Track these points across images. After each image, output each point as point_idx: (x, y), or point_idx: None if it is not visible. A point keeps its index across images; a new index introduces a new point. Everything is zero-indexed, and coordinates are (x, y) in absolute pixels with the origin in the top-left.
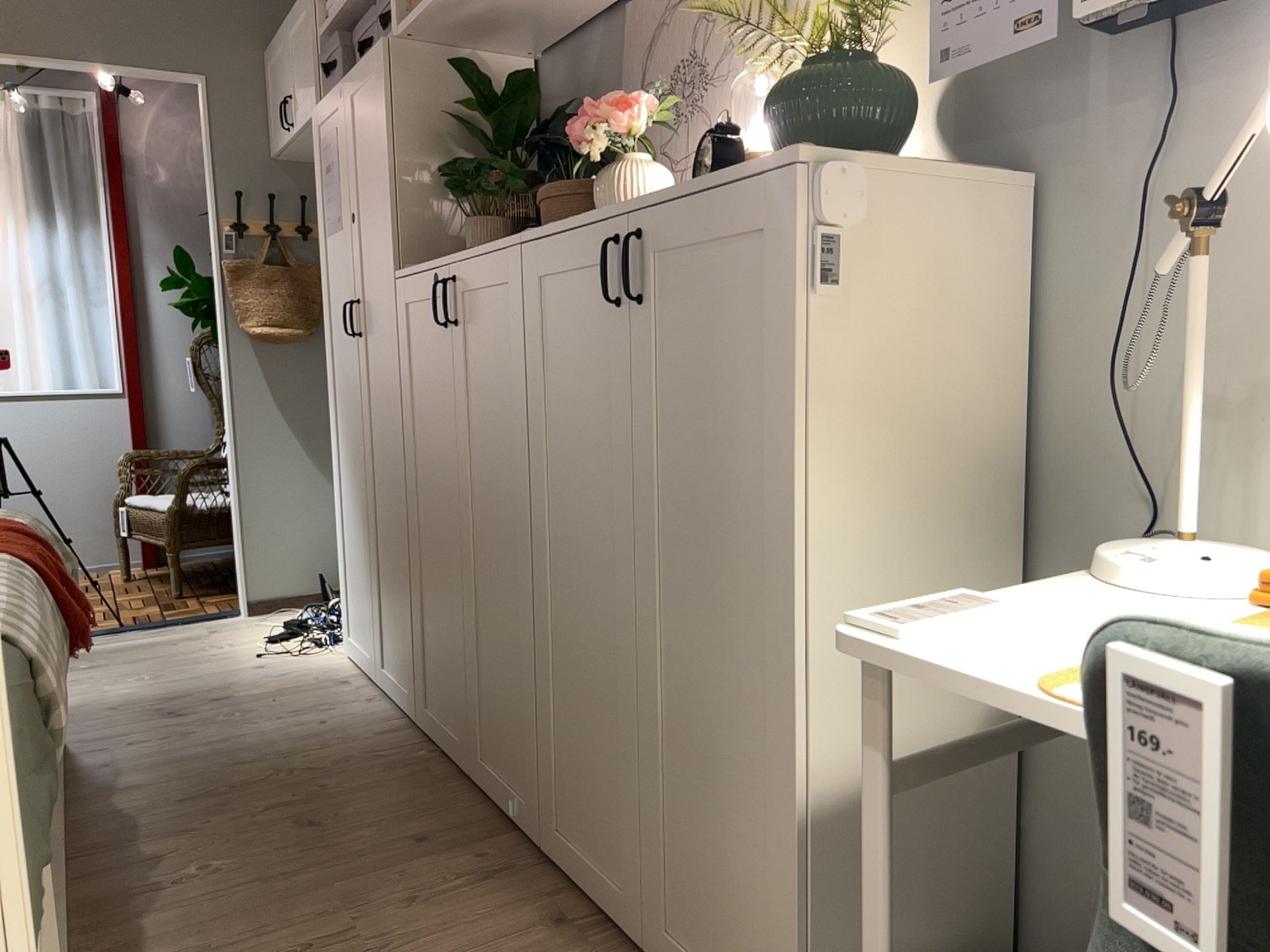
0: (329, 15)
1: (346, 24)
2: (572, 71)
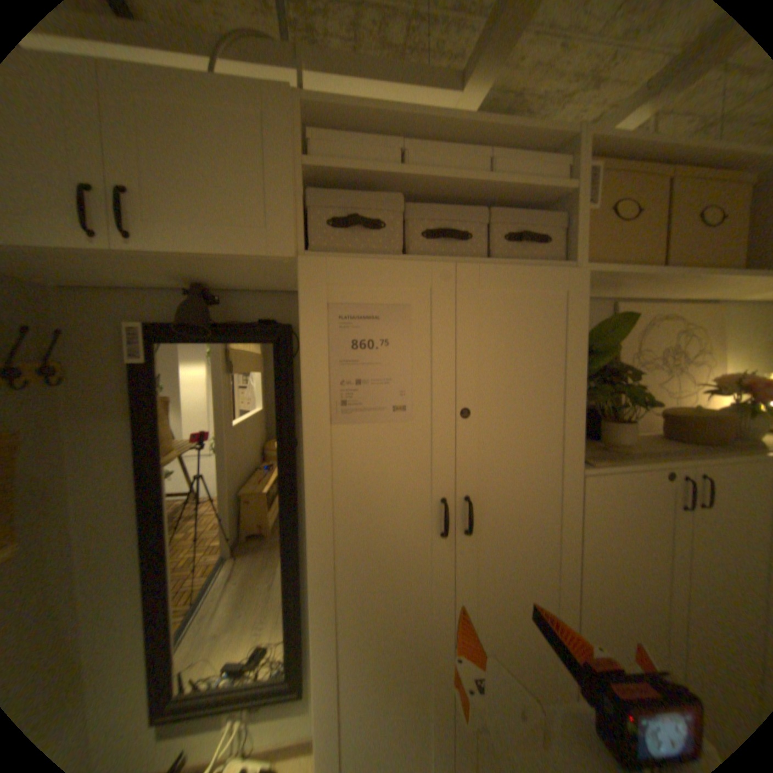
0: (311, 148)
1: (355, 181)
2: None
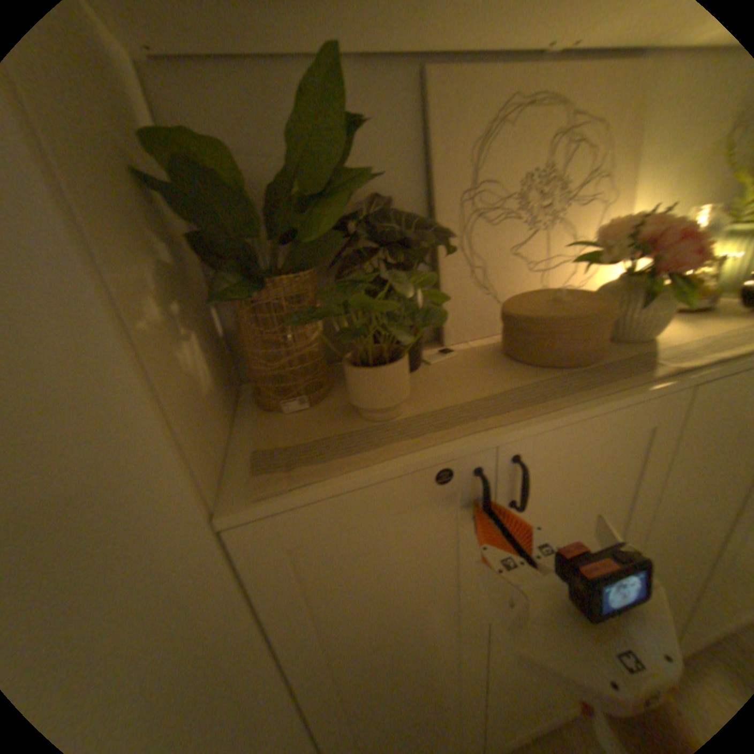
0: None
1: None
2: (279, 118)
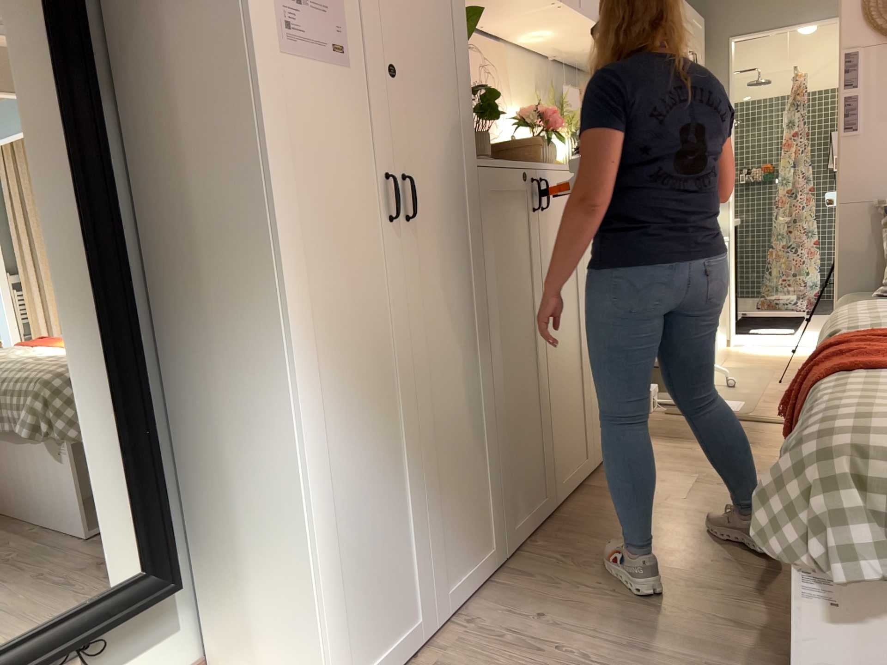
0: None
1: None
2: None
